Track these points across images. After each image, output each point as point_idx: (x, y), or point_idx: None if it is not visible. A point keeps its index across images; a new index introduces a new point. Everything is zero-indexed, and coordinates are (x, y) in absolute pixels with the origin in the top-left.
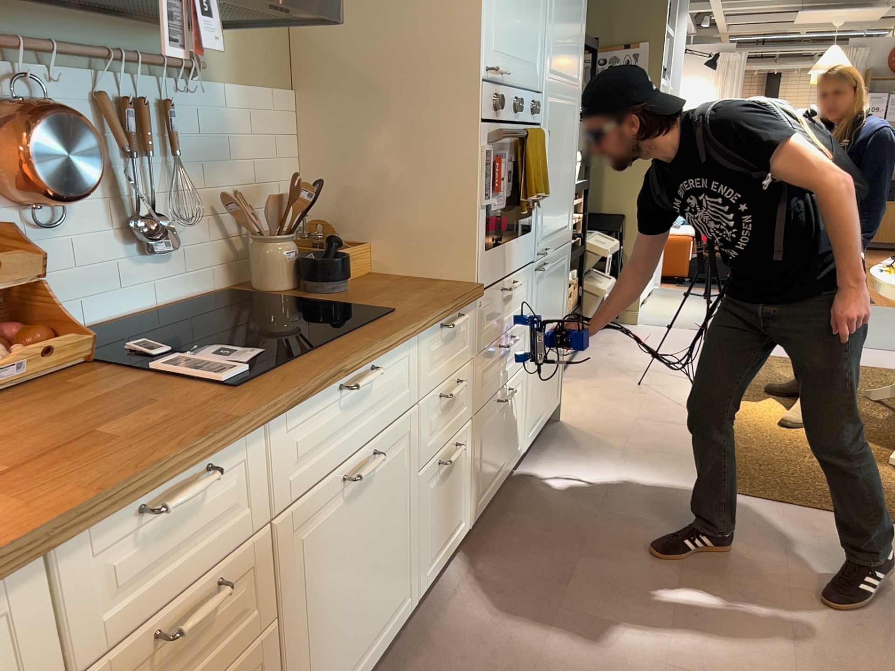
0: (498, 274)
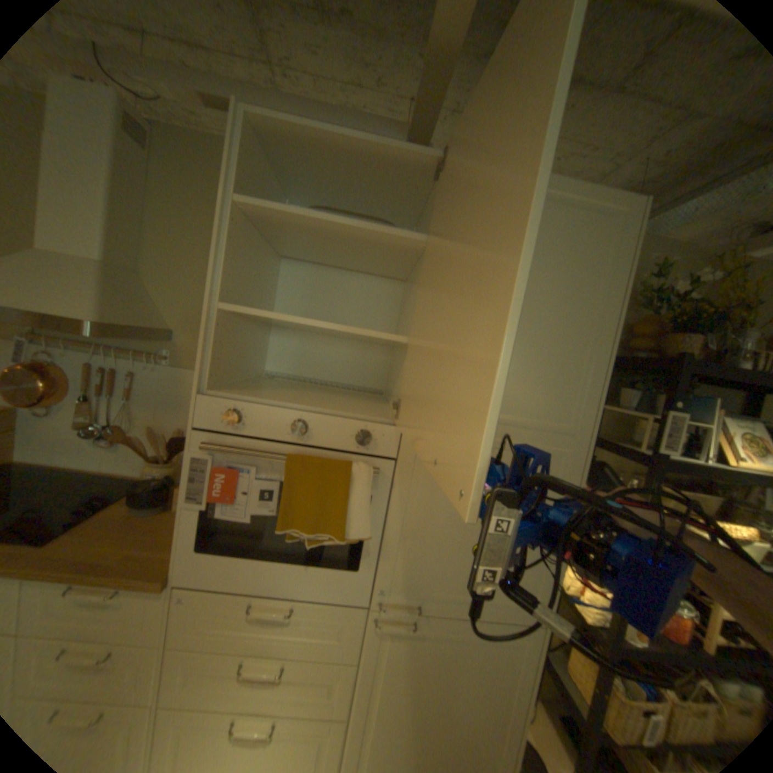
0: (234, 588)
